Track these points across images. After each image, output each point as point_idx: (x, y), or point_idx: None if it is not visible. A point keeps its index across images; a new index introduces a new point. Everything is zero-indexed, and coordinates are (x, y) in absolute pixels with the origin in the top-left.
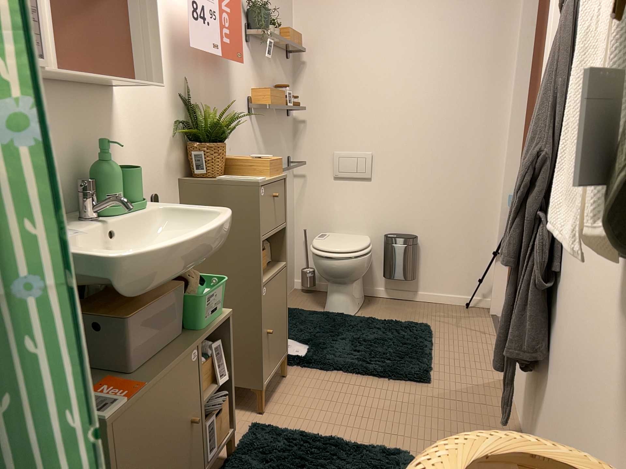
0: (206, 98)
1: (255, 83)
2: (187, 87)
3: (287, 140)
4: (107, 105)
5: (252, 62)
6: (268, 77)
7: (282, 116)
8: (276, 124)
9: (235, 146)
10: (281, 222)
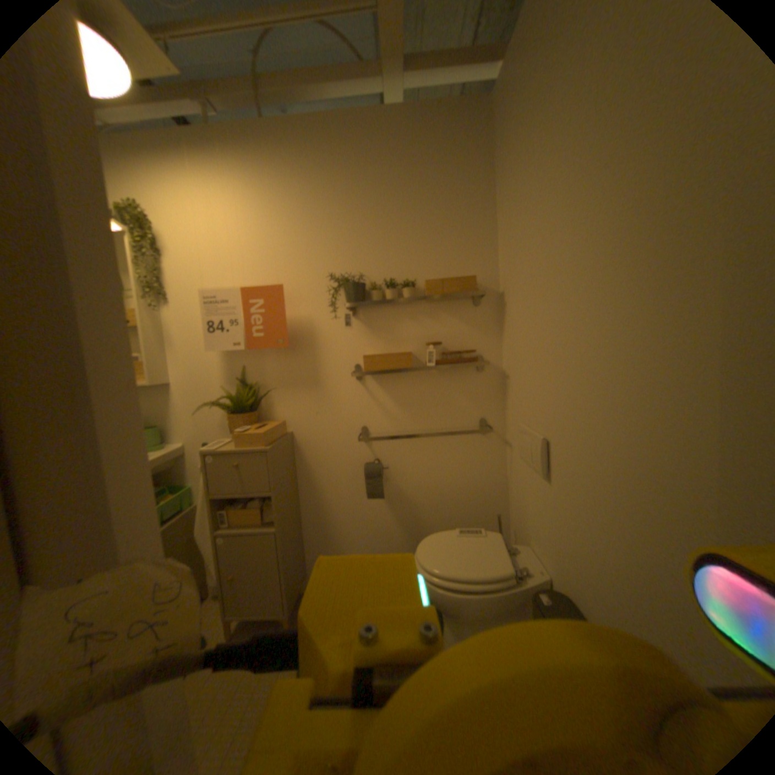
0: (273, 374)
1: (371, 347)
2: (243, 370)
3: (479, 397)
4: (163, 392)
5: (365, 328)
6: (411, 334)
7: (456, 371)
8: (436, 381)
9: (326, 408)
10: (257, 490)
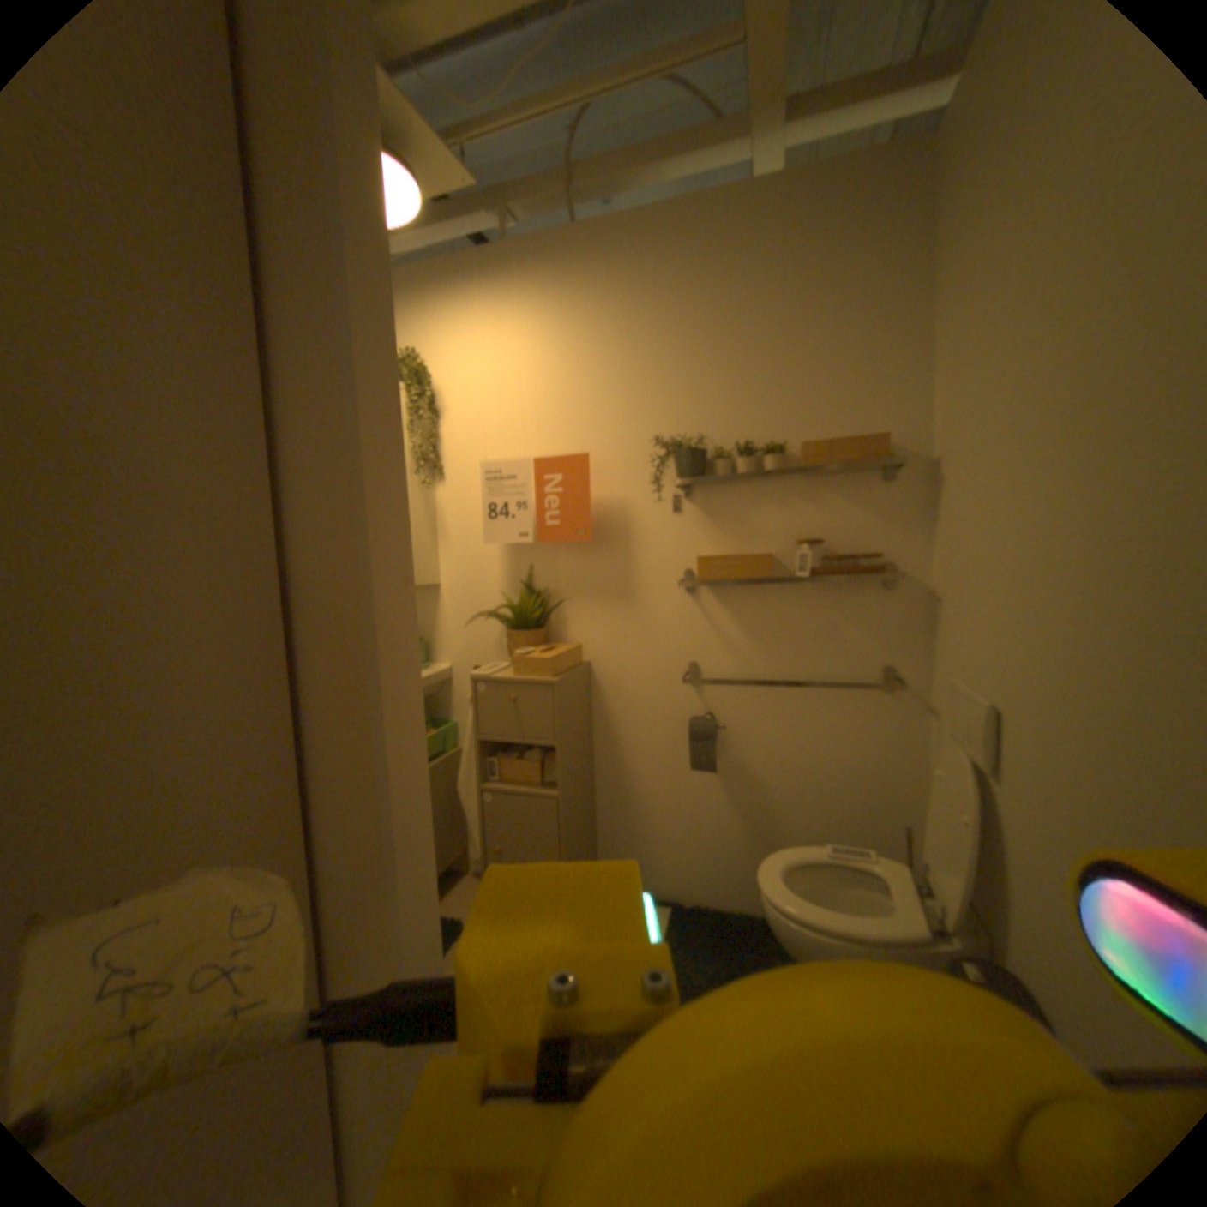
0: (569, 578)
1: (712, 545)
2: (531, 571)
3: (886, 632)
4: (433, 594)
5: (704, 516)
6: (776, 526)
7: (848, 586)
8: (812, 601)
9: (639, 631)
10: (538, 735)
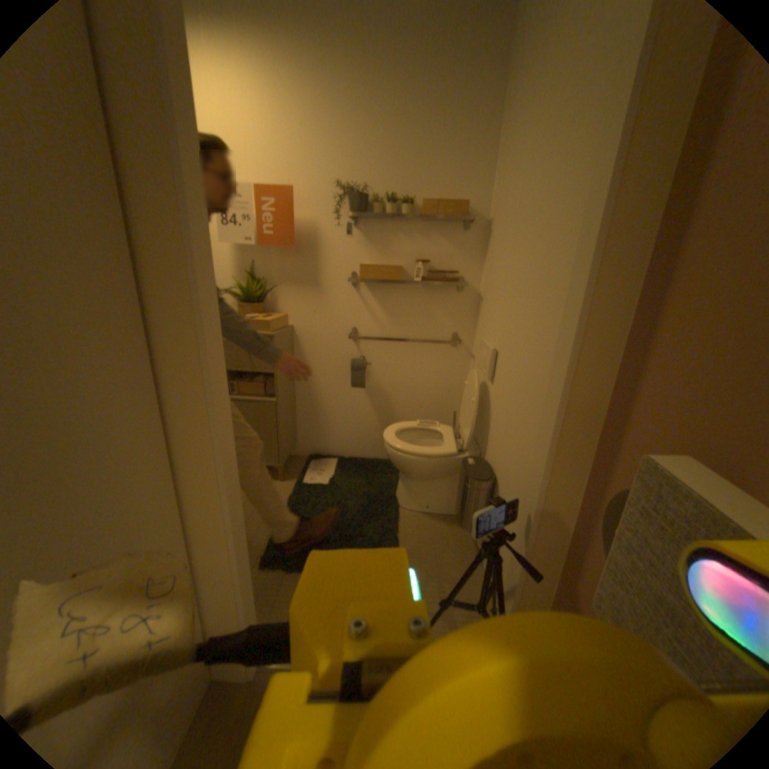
0: (279, 271)
1: (368, 257)
2: (253, 264)
3: (455, 314)
4: None
5: (364, 238)
6: (405, 249)
7: (439, 287)
8: (420, 295)
9: (323, 307)
10: (263, 366)
